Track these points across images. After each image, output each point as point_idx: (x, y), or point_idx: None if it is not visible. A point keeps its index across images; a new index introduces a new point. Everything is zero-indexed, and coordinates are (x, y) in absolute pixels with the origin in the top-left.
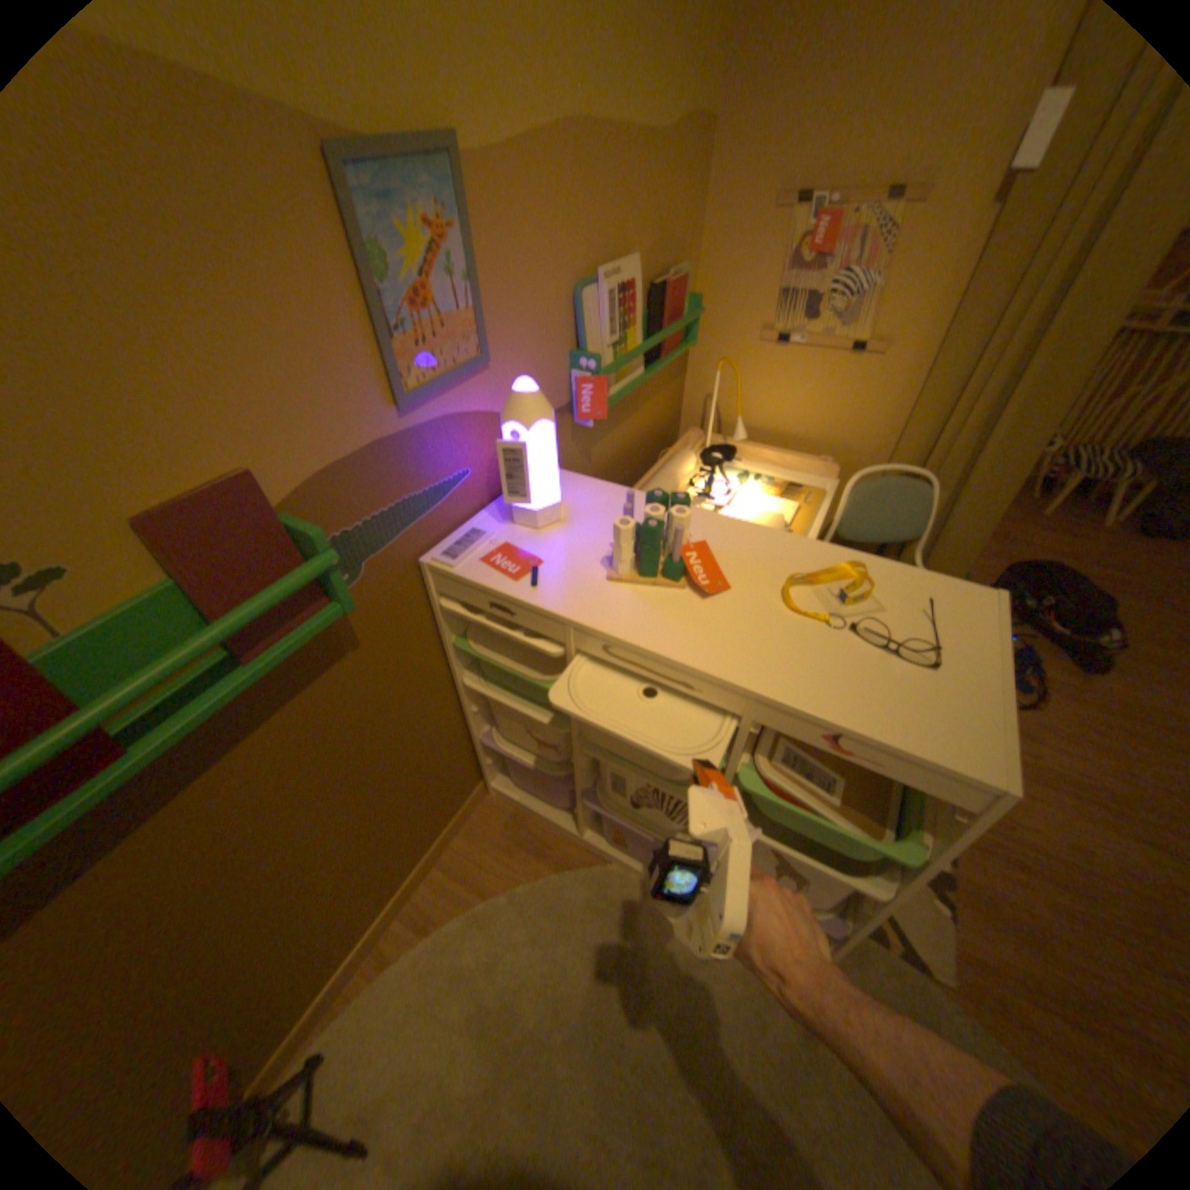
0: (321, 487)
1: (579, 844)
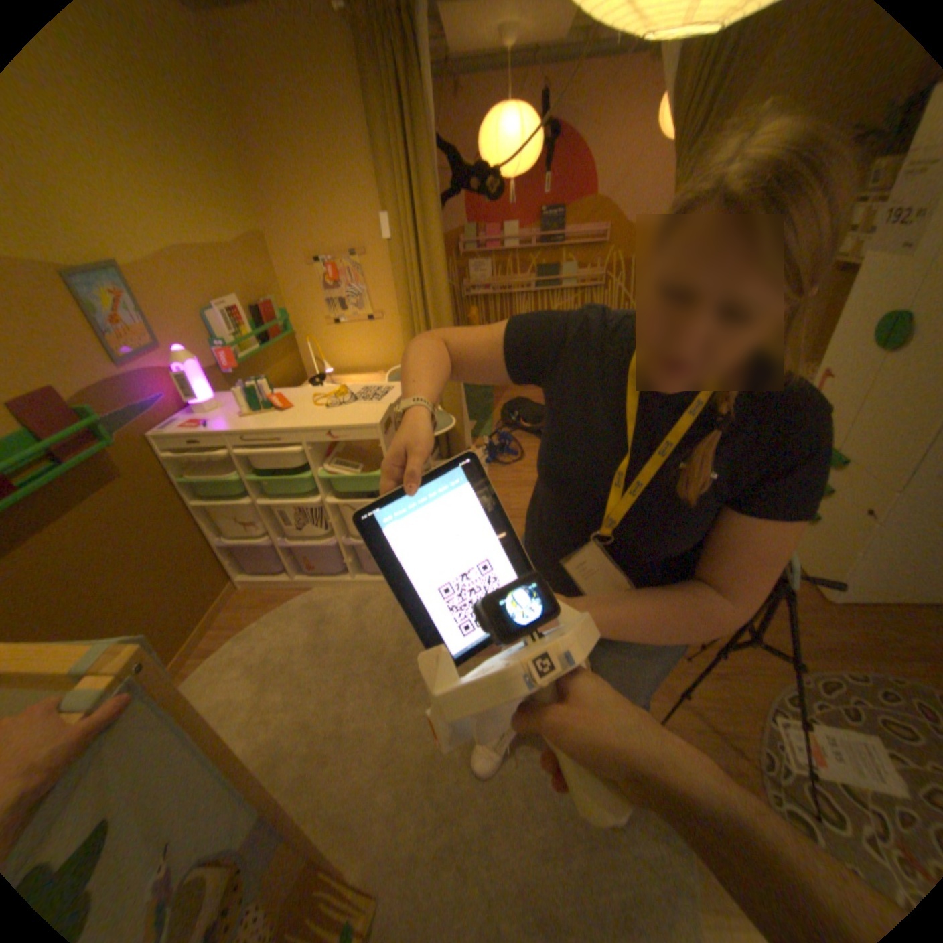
0: (84, 397)
1: (294, 588)
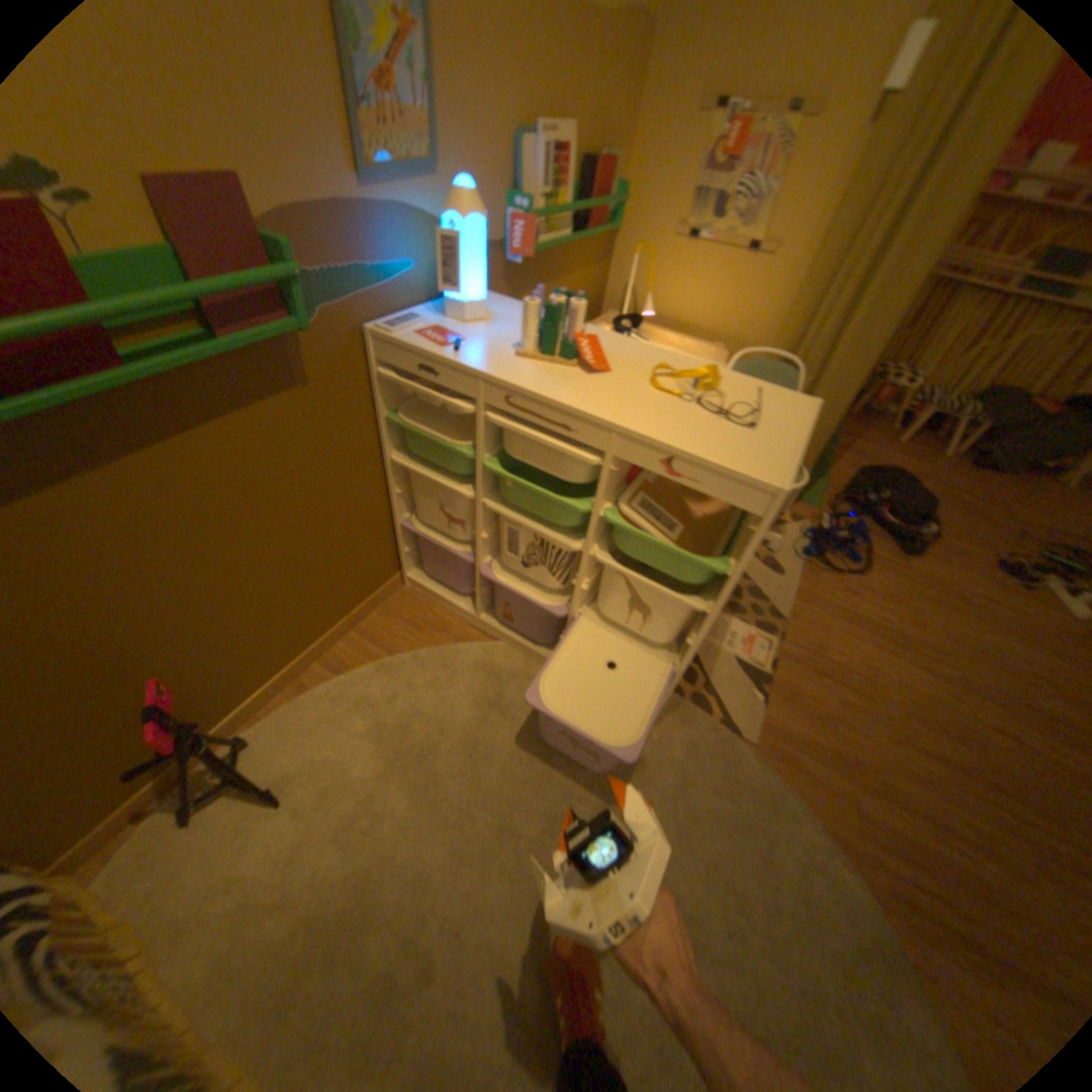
0: (291, 219)
1: (476, 626)
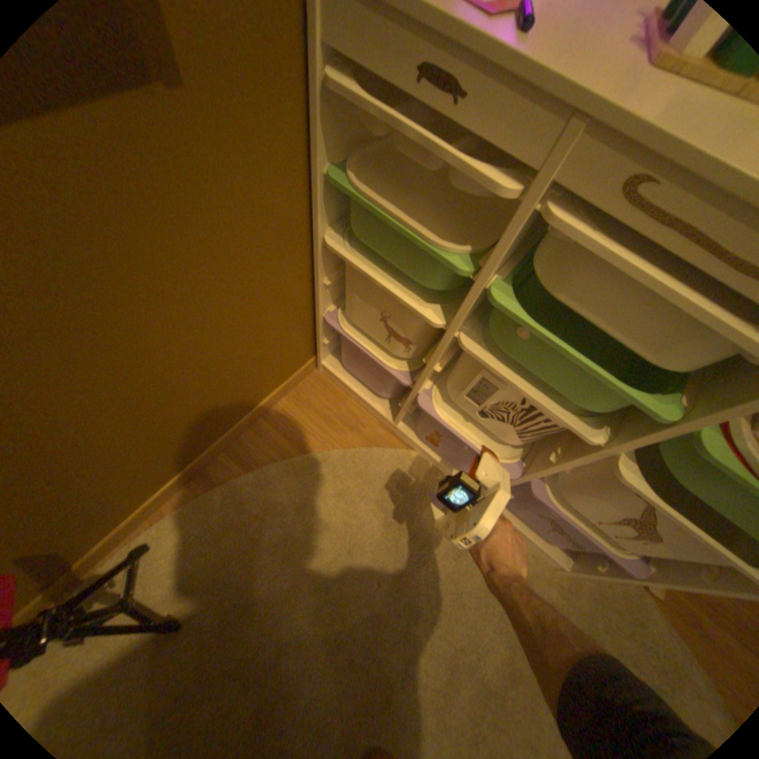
0: None
1: (390, 427)
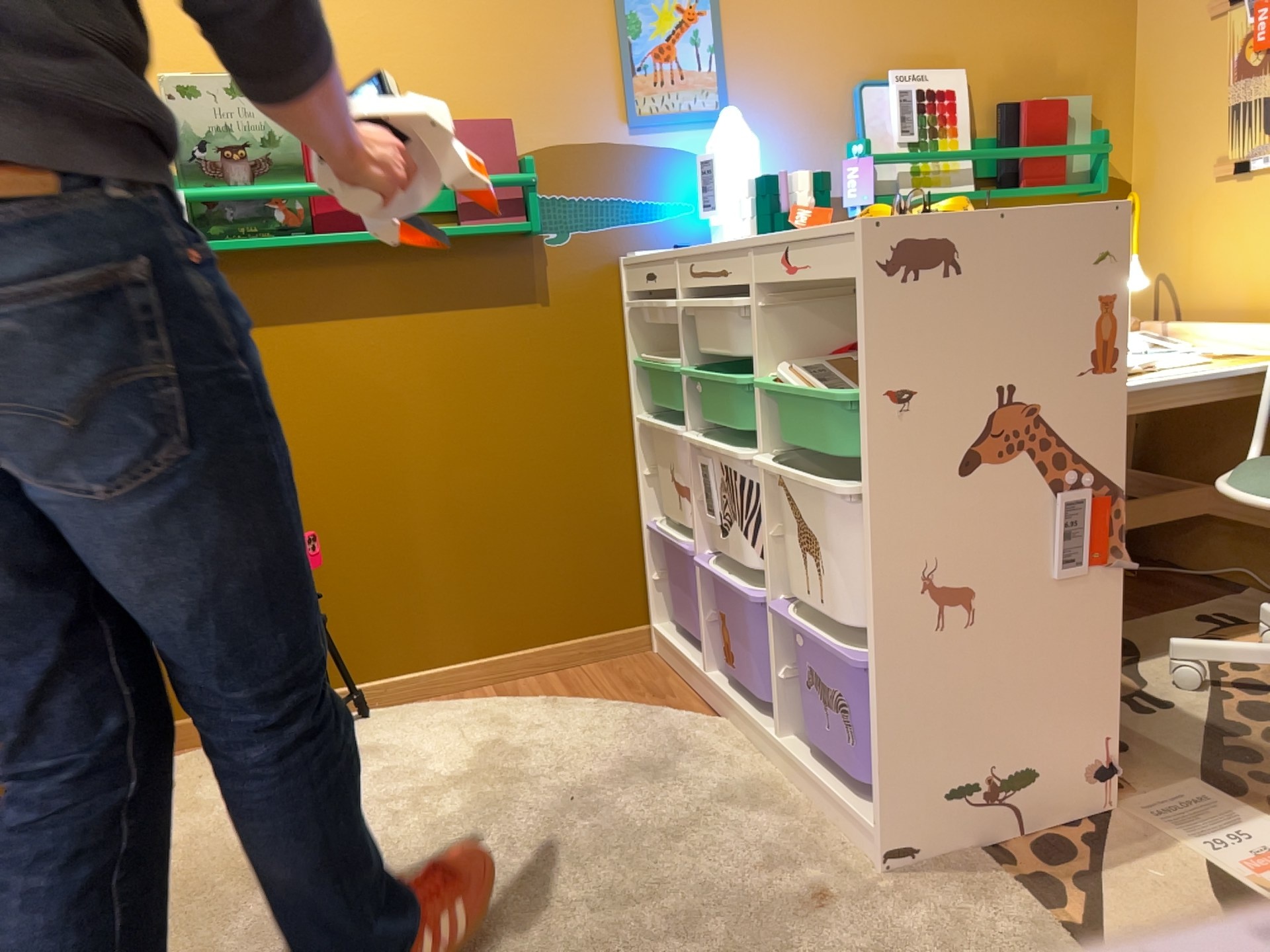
0: (554, 156)
1: (706, 701)
